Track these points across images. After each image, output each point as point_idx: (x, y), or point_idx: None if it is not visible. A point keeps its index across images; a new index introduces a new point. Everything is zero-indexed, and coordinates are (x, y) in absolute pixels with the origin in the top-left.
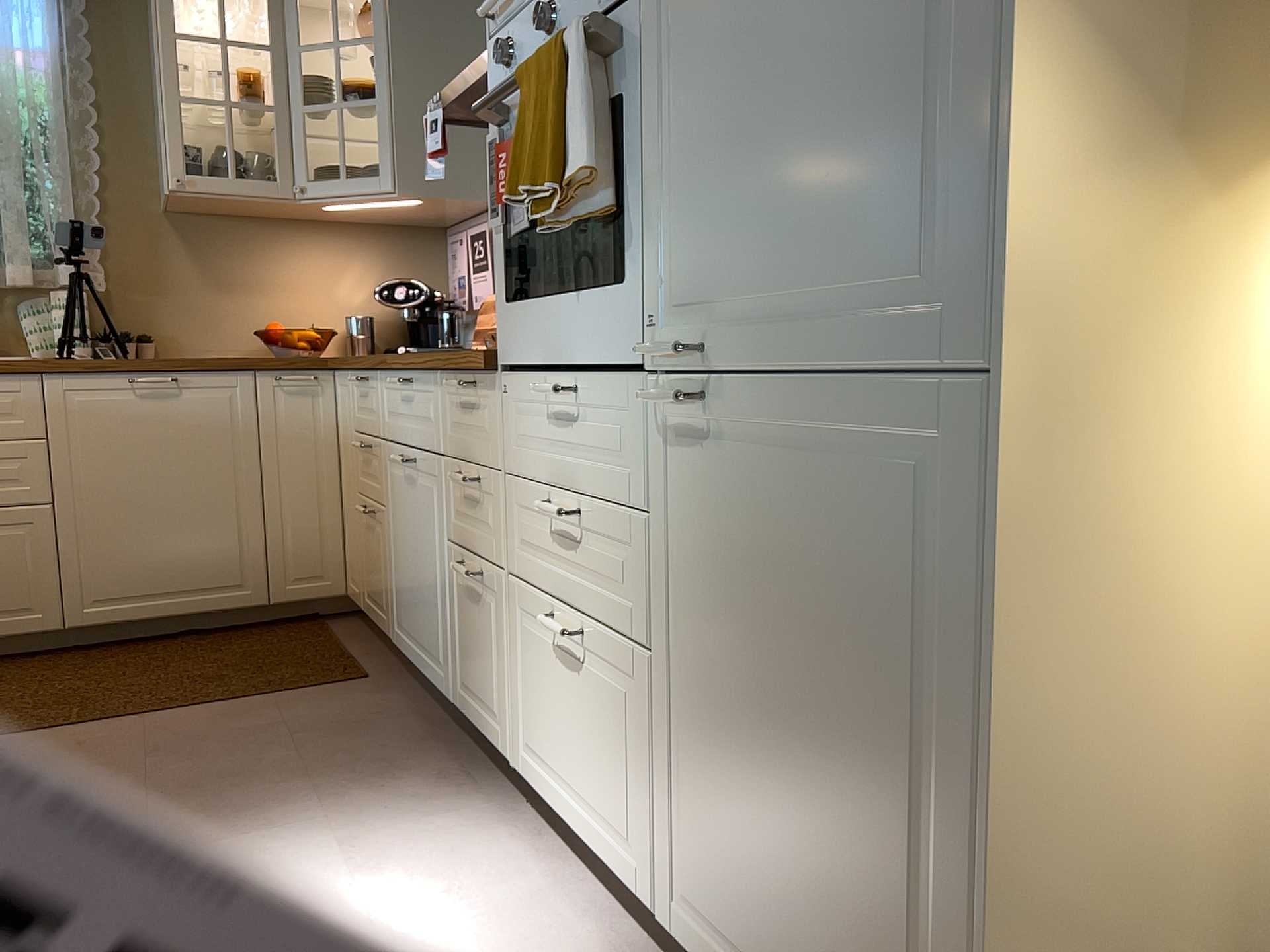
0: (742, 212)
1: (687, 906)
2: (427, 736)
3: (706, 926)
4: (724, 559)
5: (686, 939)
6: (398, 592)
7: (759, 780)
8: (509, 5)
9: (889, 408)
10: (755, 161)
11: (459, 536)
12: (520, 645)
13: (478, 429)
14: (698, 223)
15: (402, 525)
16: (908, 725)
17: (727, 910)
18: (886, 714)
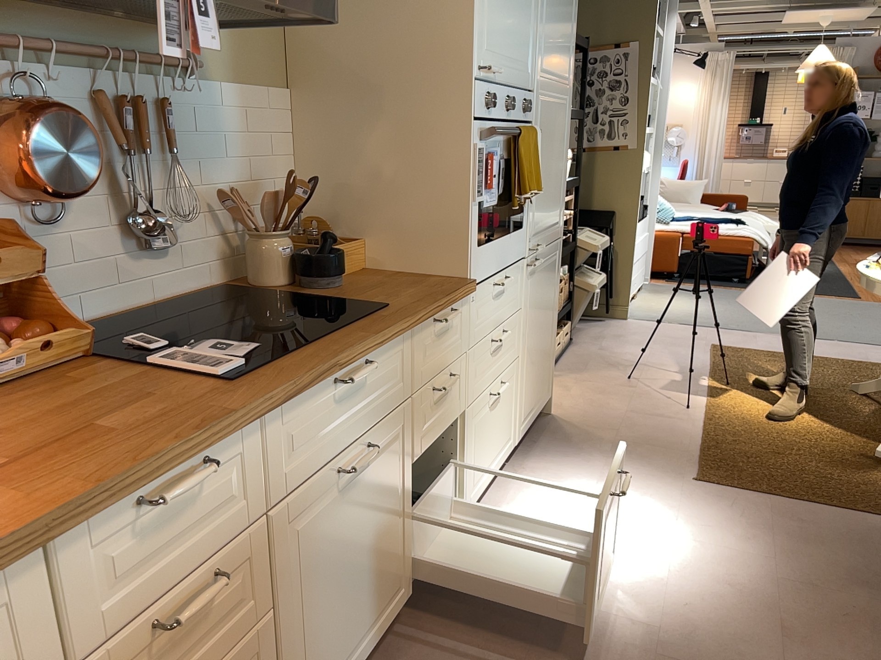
0: (542, 206)
1: (521, 421)
2: (410, 644)
3: (524, 417)
4: (534, 303)
5: (520, 432)
6: (315, 657)
7: (535, 354)
8: (487, 76)
9: (553, 248)
10: (544, 193)
11: (427, 439)
12: (470, 437)
13: (449, 340)
14: (536, 208)
15: (329, 558)
16: (551, 309)
17: (528, 402)
18: (549, 310)
